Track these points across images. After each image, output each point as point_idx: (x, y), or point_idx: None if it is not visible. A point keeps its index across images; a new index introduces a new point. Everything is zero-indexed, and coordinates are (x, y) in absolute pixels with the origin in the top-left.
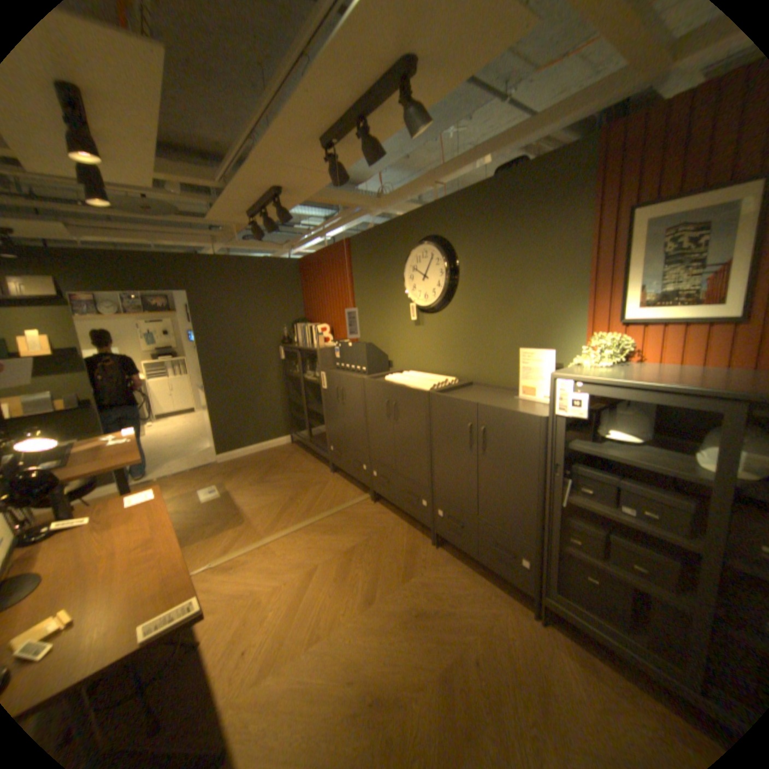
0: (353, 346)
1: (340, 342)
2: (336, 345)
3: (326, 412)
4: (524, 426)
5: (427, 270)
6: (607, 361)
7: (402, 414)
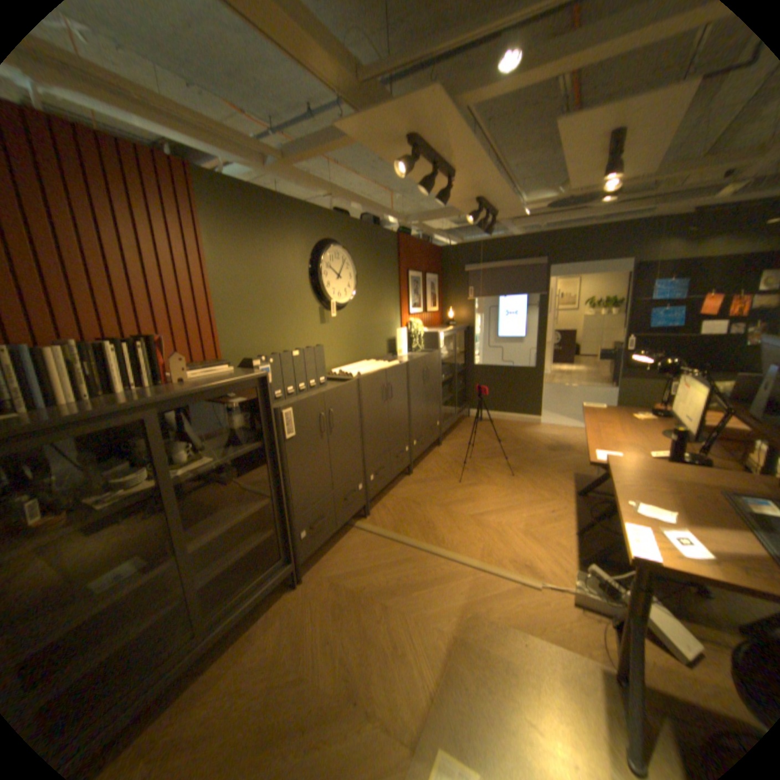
0: (302, 355)
1: (273, 356)
2: (260, 364)
3: (290, 482)
4: (436, 358)
5: (340, 271)
6: (421, 329)
7: (394, 391)
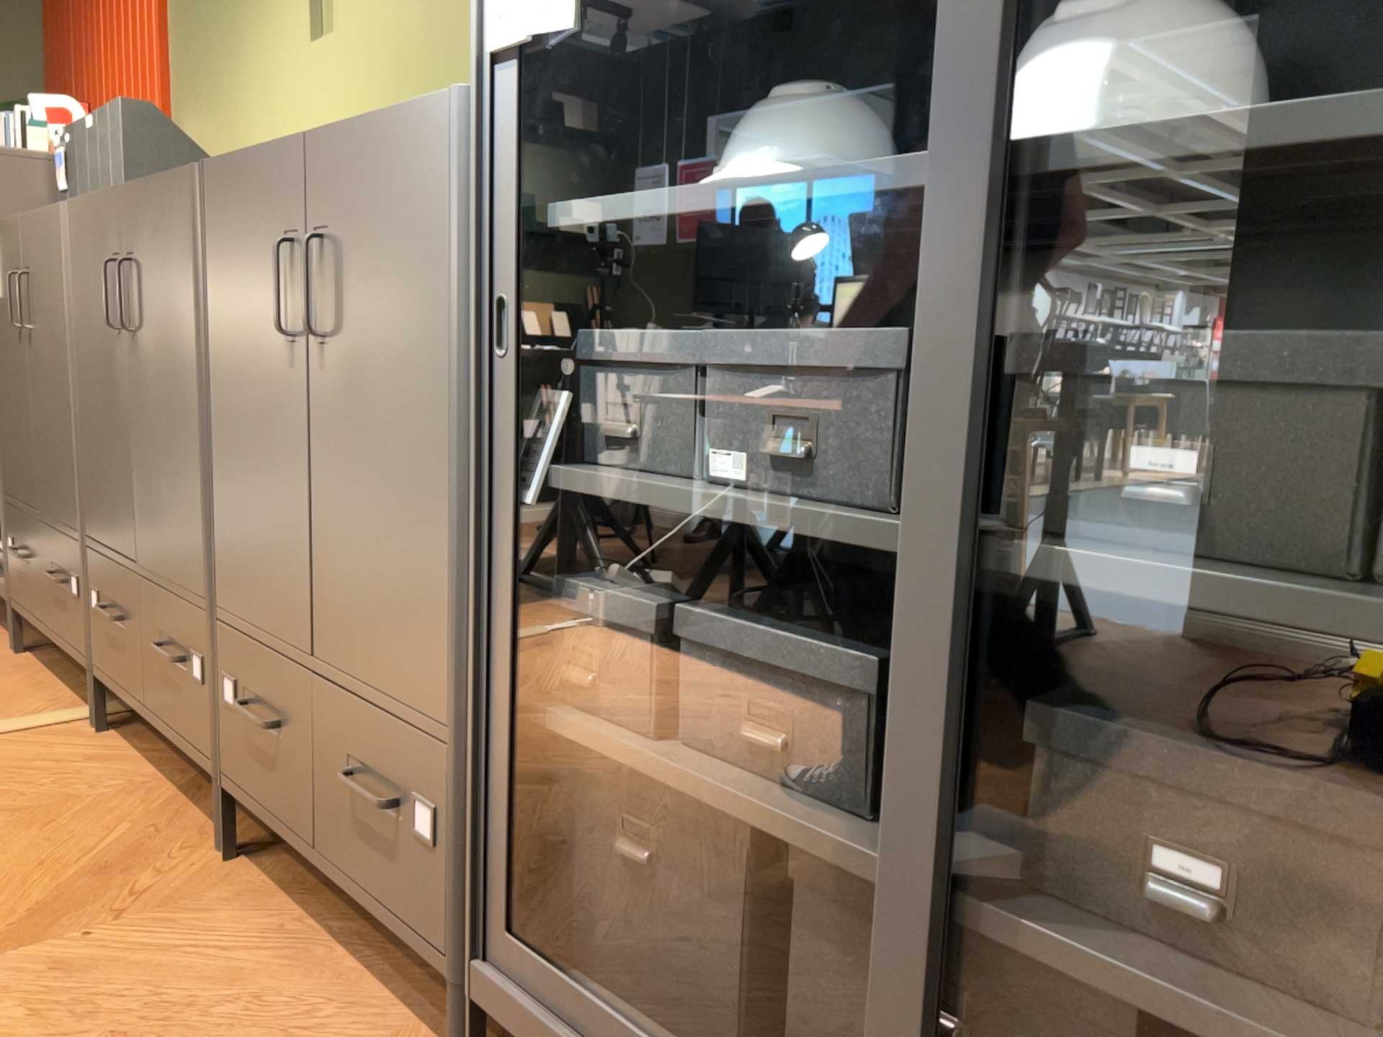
0: (96, 128)
1: (70, 129)
2: (60, 145)
3: None
4: (412, 160)
5: None
6: None
7: (144, 304)
